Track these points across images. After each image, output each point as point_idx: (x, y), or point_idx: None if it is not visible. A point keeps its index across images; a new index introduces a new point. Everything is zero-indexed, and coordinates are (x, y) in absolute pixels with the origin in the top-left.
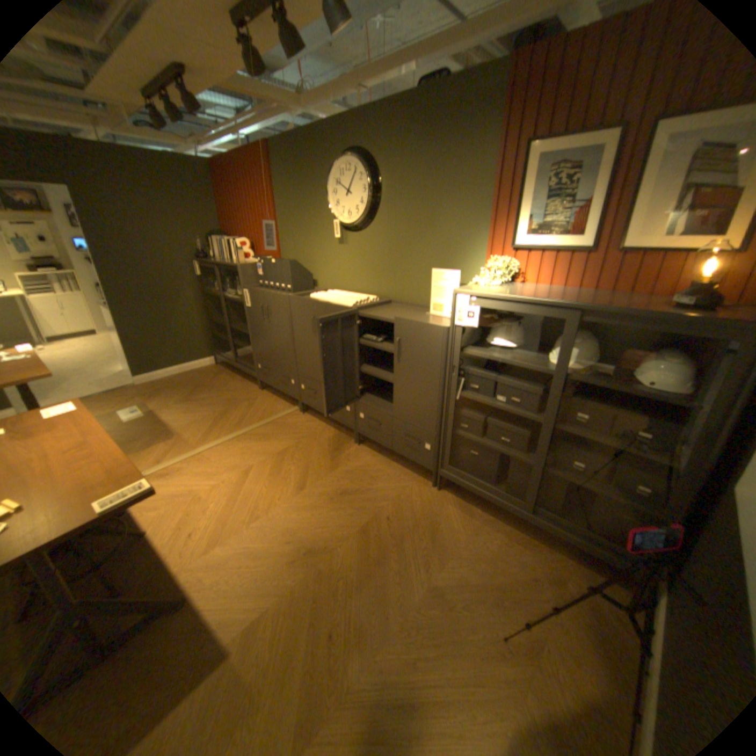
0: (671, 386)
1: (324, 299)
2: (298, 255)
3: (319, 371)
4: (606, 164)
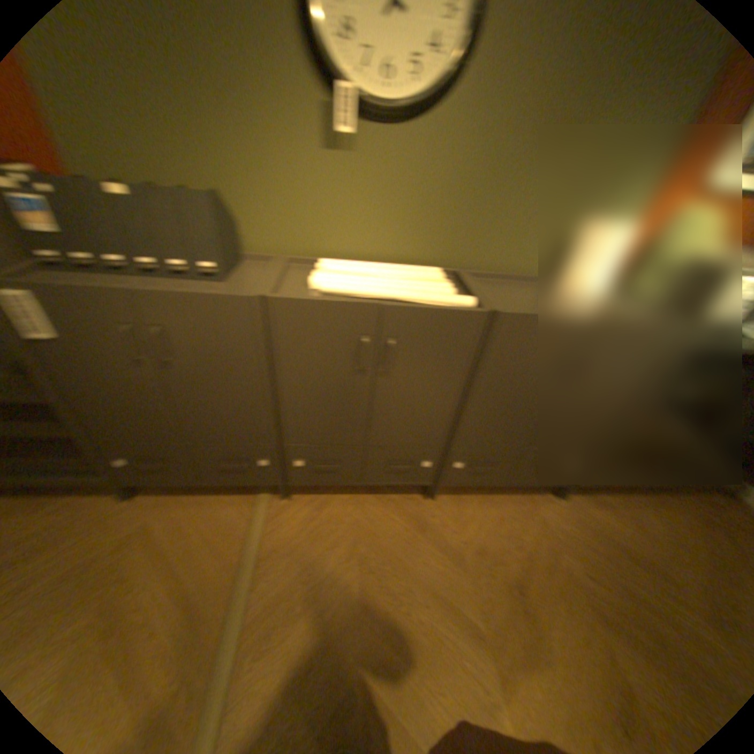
0: None
1: (378, 293)
2: (159, 165)
3: (360, 431)
4: None
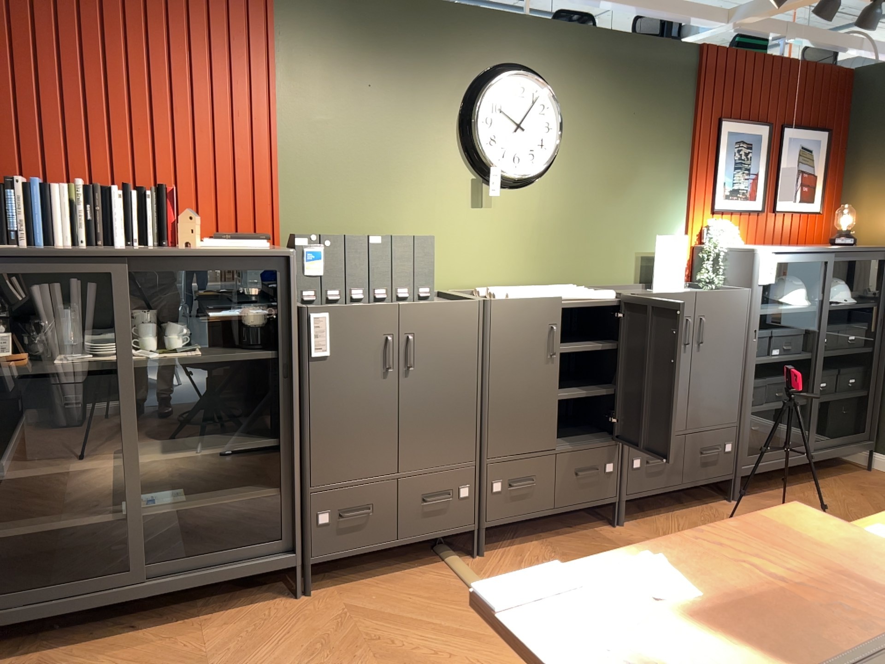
0: (850, 299)
1: (549, 294)
2: (350, 228)
3: (550, 429)
4: (764, 150)
